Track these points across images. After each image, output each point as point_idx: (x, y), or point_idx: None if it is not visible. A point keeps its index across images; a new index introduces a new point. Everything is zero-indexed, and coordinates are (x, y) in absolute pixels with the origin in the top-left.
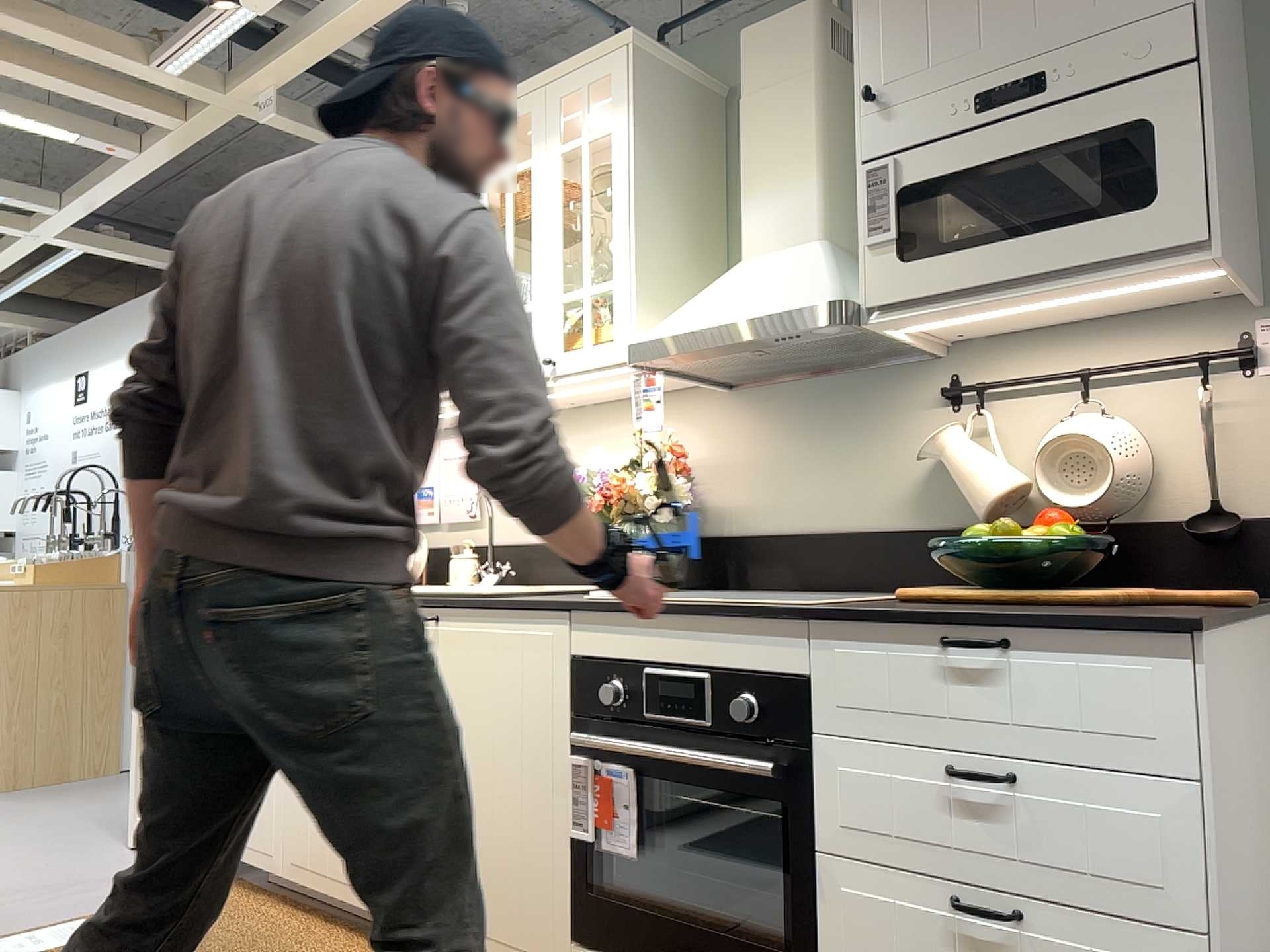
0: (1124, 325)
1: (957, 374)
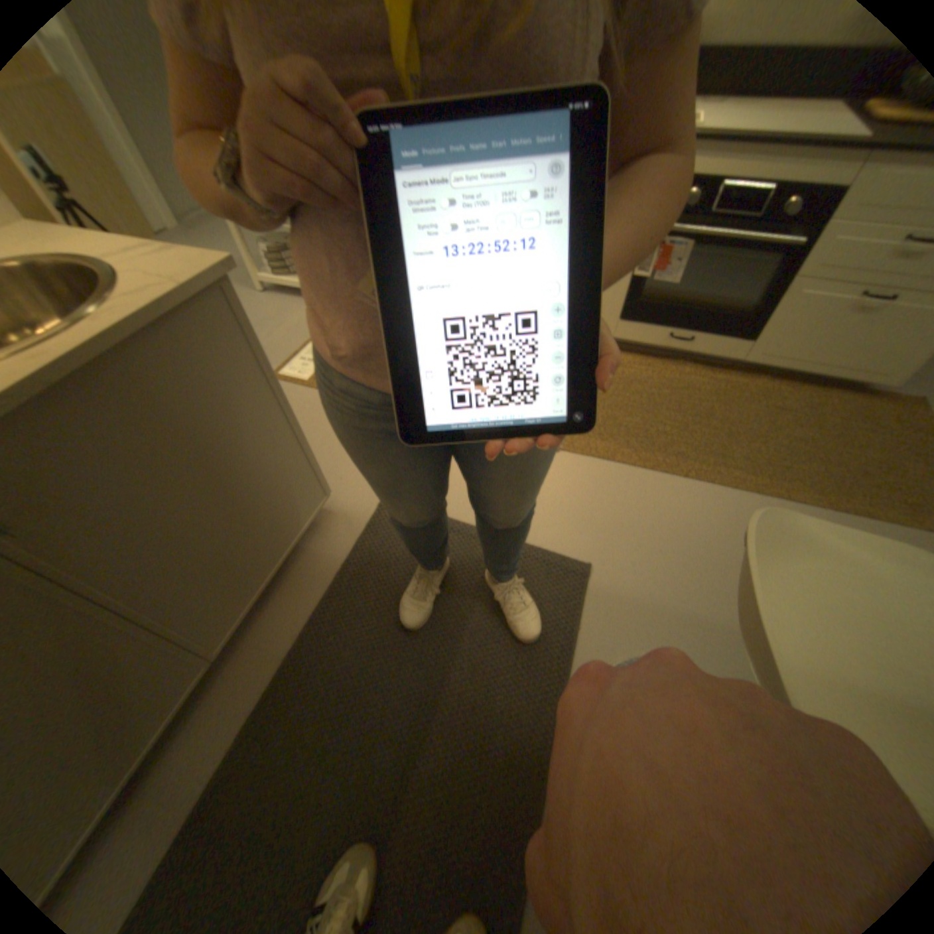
0: None
1: None
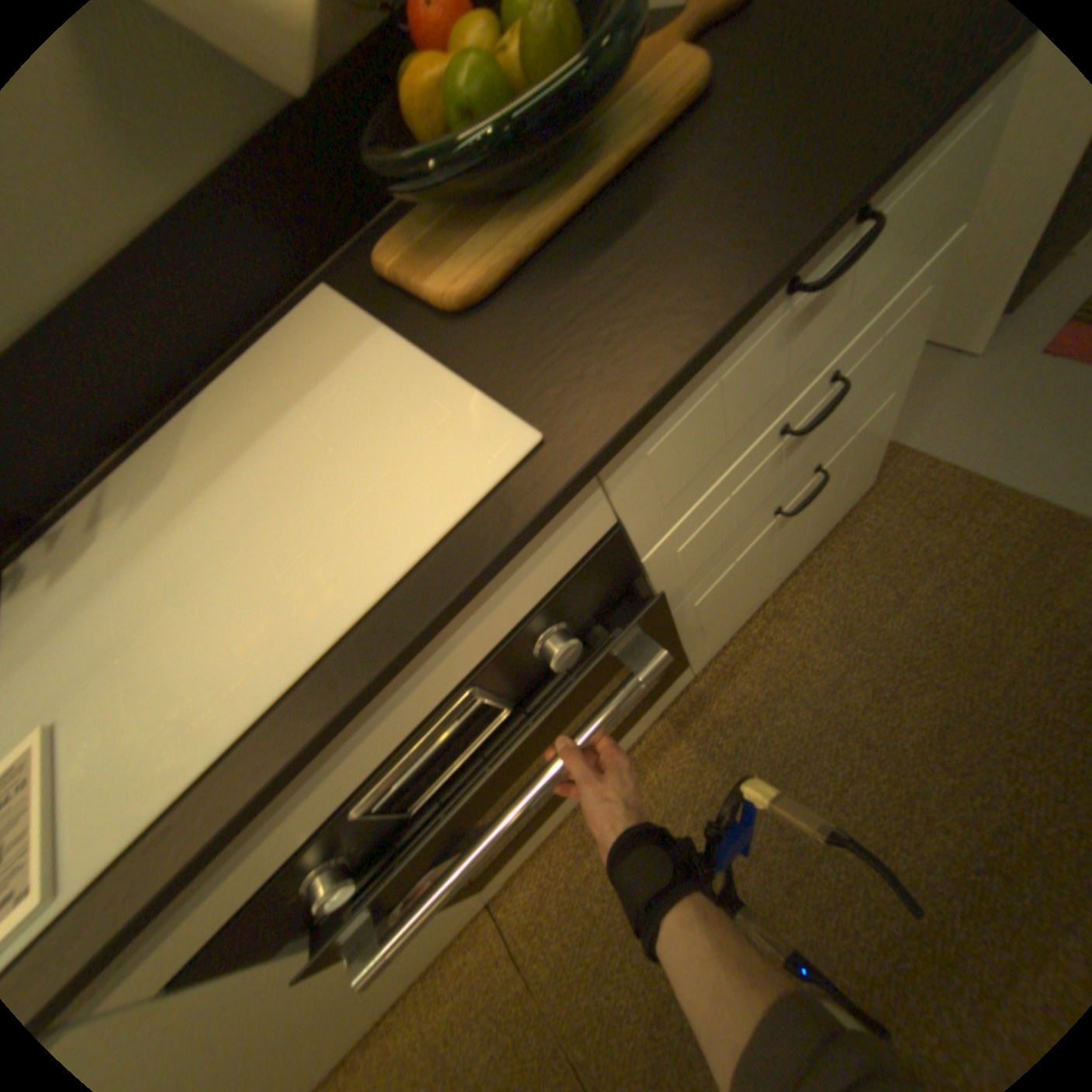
0: None
1: None
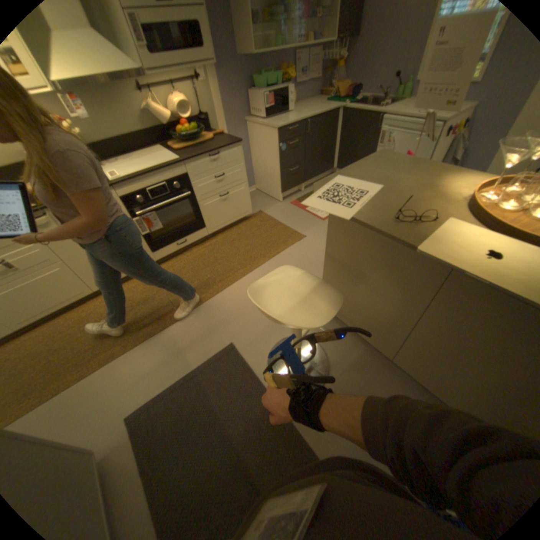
0: (173, 66)
1: (137, 80)
